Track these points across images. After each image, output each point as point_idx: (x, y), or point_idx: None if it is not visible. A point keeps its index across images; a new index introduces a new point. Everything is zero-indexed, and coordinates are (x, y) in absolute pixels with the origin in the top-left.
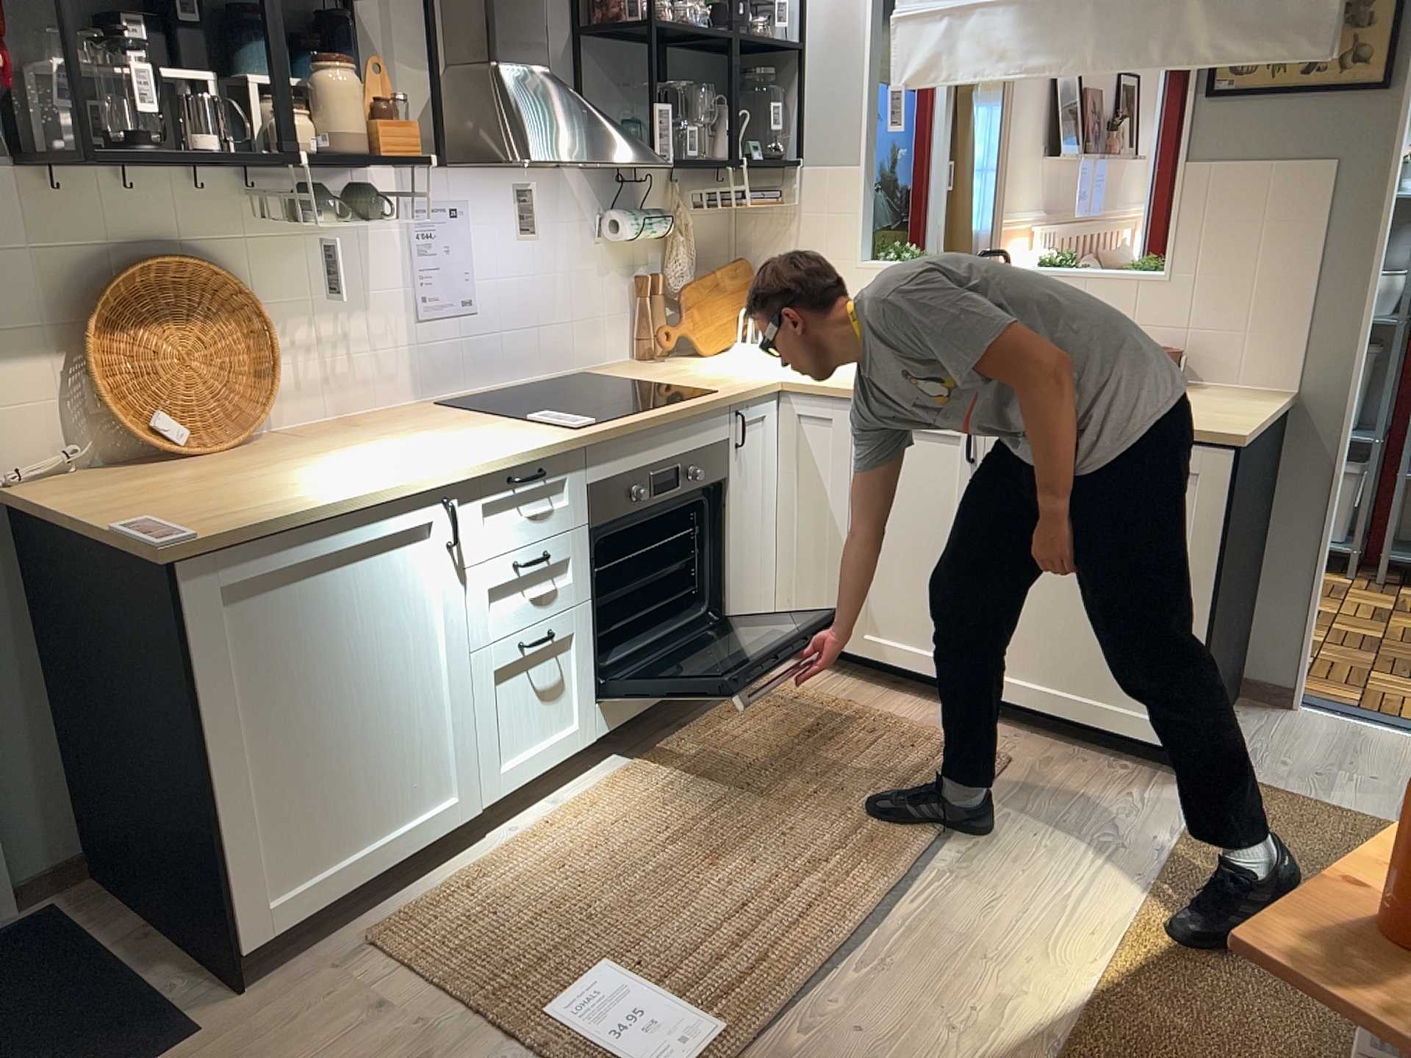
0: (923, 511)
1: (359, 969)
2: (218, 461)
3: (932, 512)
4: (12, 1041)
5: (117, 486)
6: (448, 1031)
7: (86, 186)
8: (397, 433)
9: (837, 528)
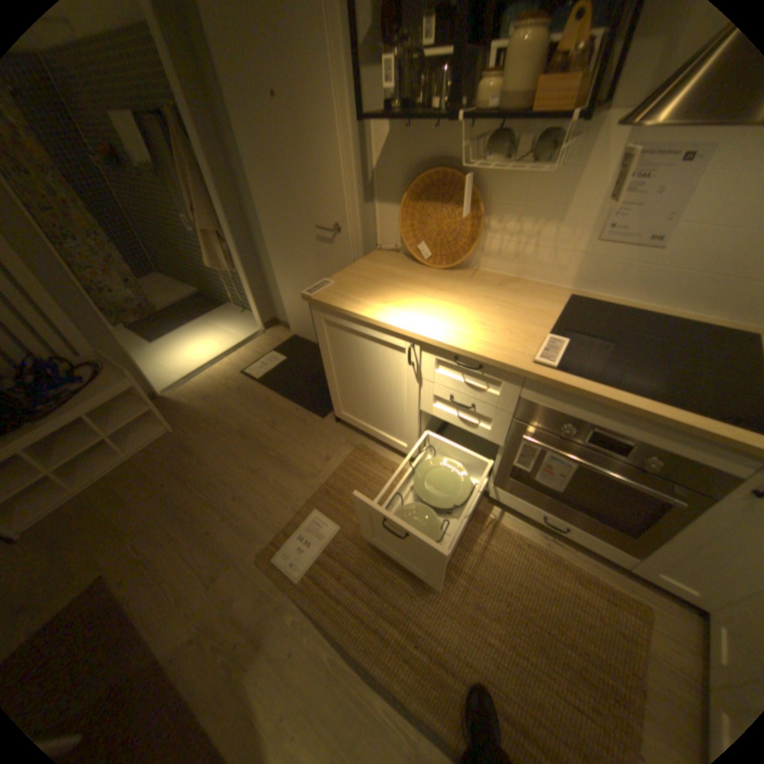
0: None
1: (345, 447)
2: (423, 270)
3: None
4: (323, 383)
5: (383, 263)
6: (314, 480)
7: (424, 120)
8: (491, 299)
9: None
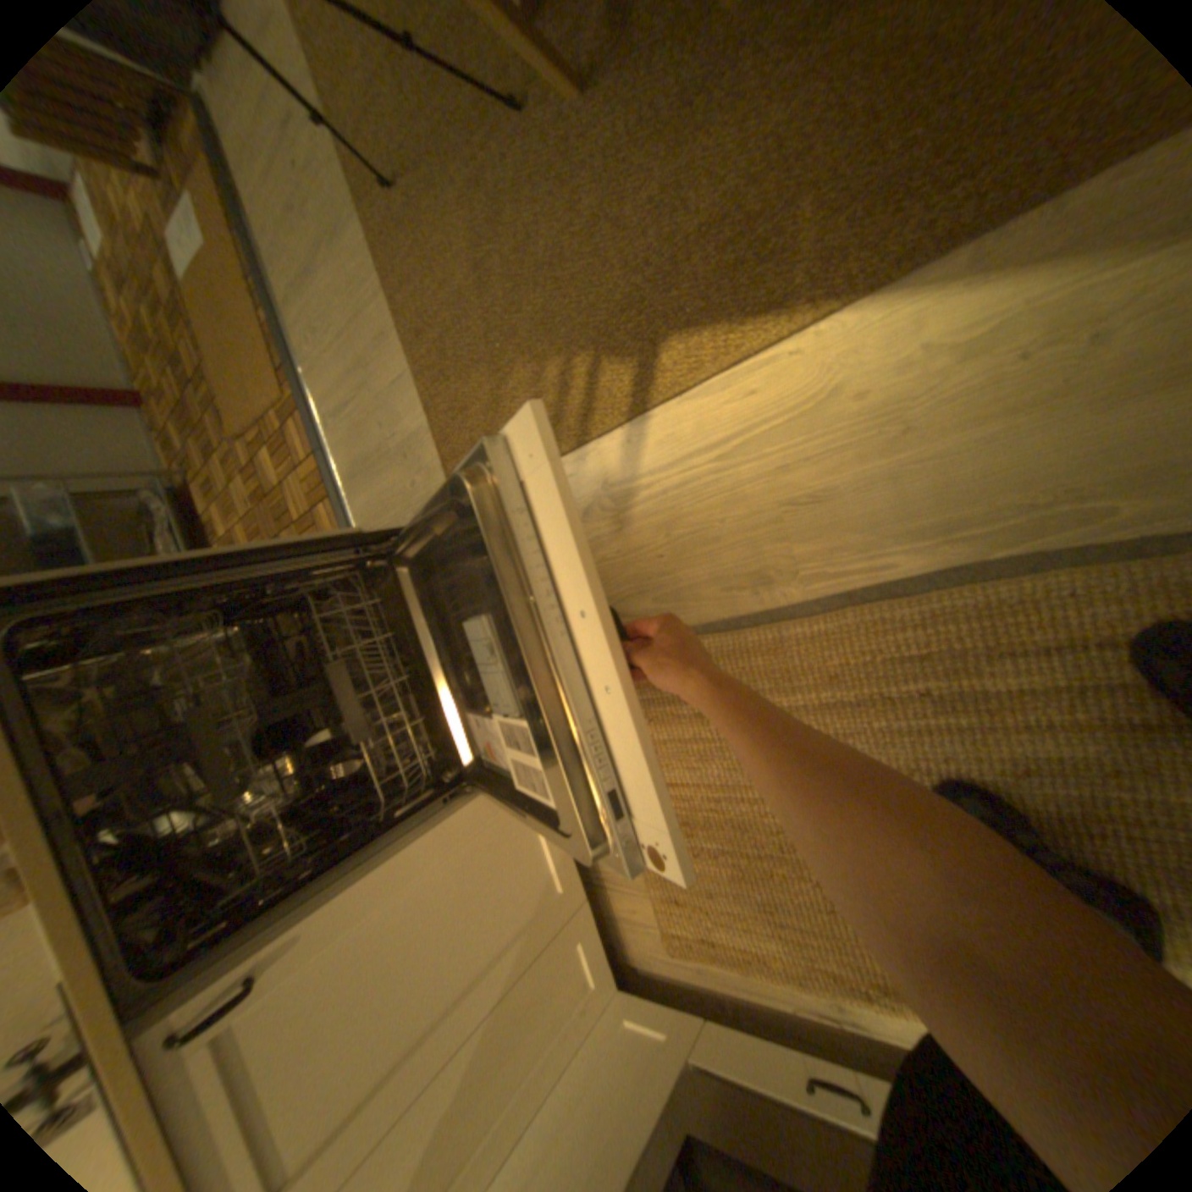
0: (381, 978)
1: None
2: None
3: (375, 963)
4: None
5: None
6: None
7: None
8: None
9: (474, 1063)
